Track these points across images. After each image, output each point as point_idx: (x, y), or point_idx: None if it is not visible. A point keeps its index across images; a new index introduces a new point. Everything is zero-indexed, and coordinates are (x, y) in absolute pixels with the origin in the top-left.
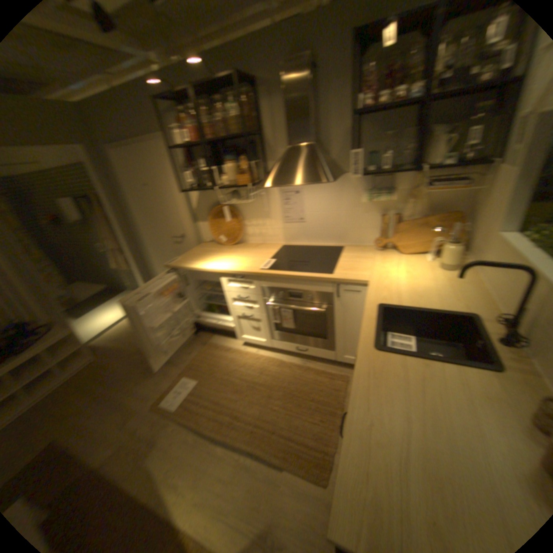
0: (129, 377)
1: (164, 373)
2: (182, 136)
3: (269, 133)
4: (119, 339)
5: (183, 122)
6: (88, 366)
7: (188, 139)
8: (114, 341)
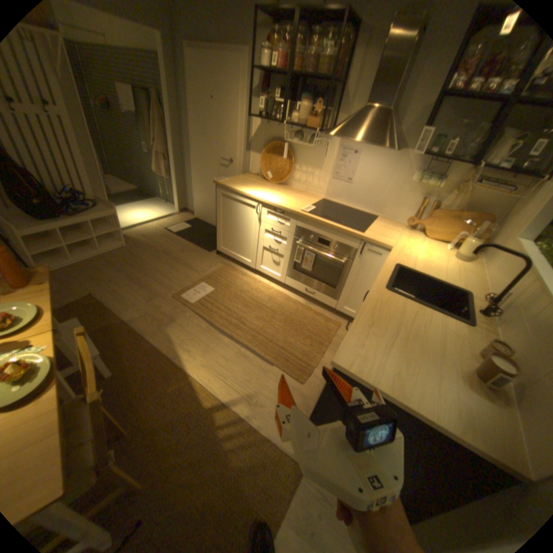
0: (158, 268)
1: (188, 275)
2: (270, 60)
3: (355, 85)
4: (151, 236)
5: (275, 46)
6: (123, 249)
7: (274, 66)
8: (147, 237)
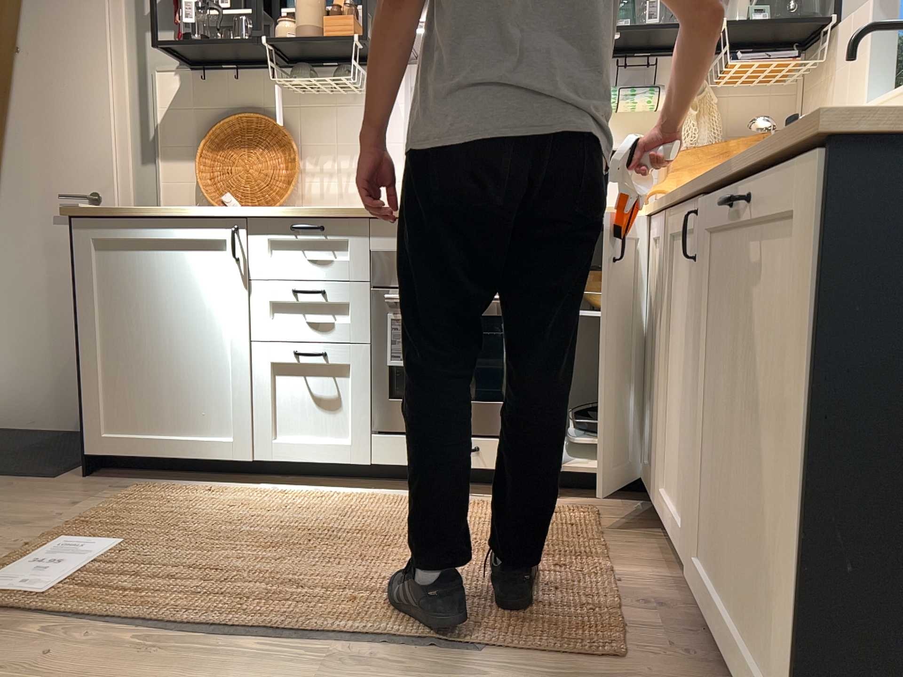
0: None
1: None
2: None
3: None
4: None
5: None
6: None
7: None
8: None
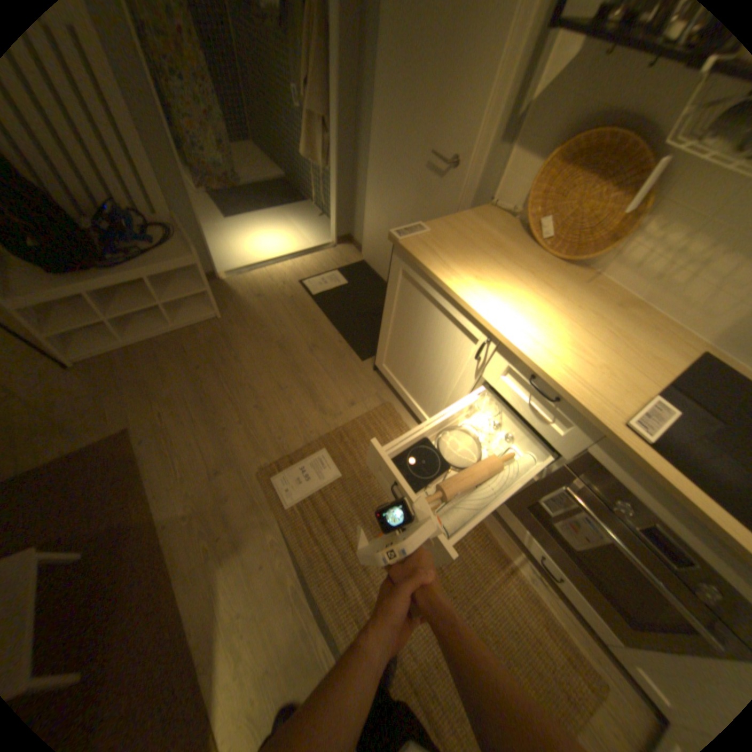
0: (257, 385)
1: (305, 416)
2: None
3: None
4: (270, 297)
5: None
6: (216, 321)
7: None
8: (263, 298)
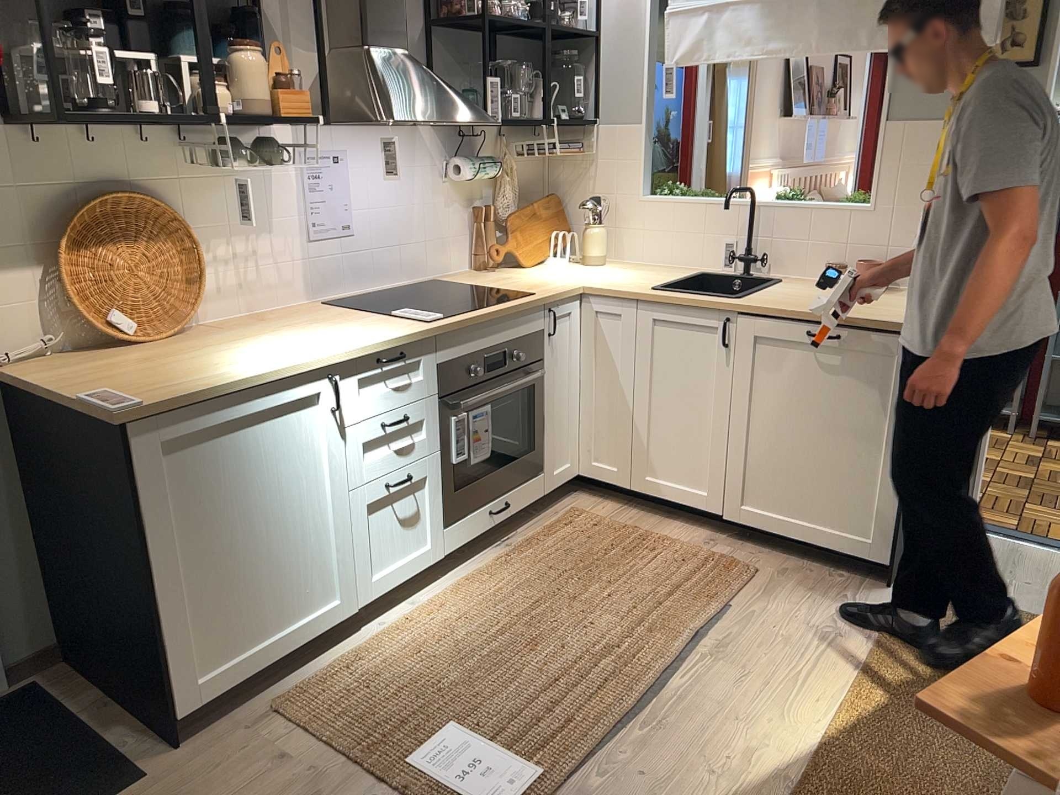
0: None
1: None
2: None
3: (280, 6)
4: None
5: None
6: None
7: None
8: None
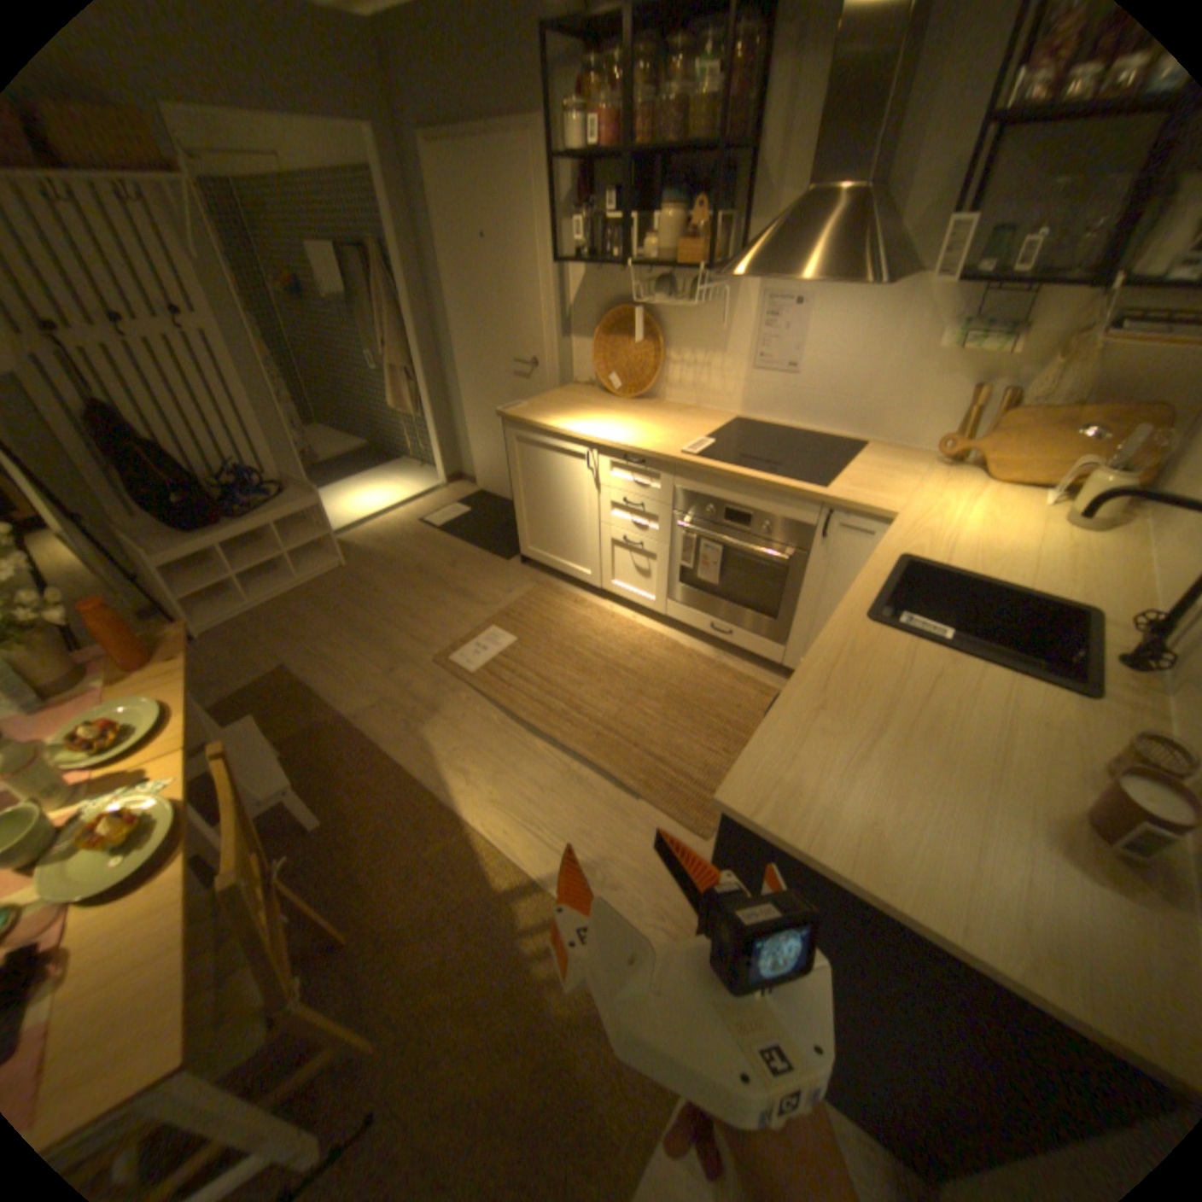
0: (405, 603)
1: (464, 612)
2: (586, 132)
3: (779, 147)
4: (391, 539)
5: (595, 98)
6: (341, 570)
7: (596, 141)
8: (384, 541)
